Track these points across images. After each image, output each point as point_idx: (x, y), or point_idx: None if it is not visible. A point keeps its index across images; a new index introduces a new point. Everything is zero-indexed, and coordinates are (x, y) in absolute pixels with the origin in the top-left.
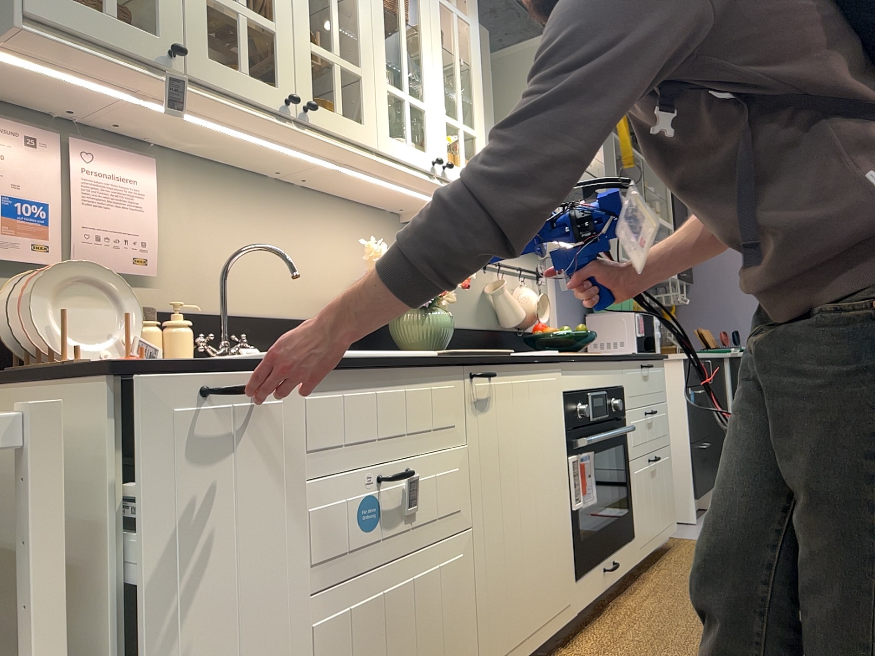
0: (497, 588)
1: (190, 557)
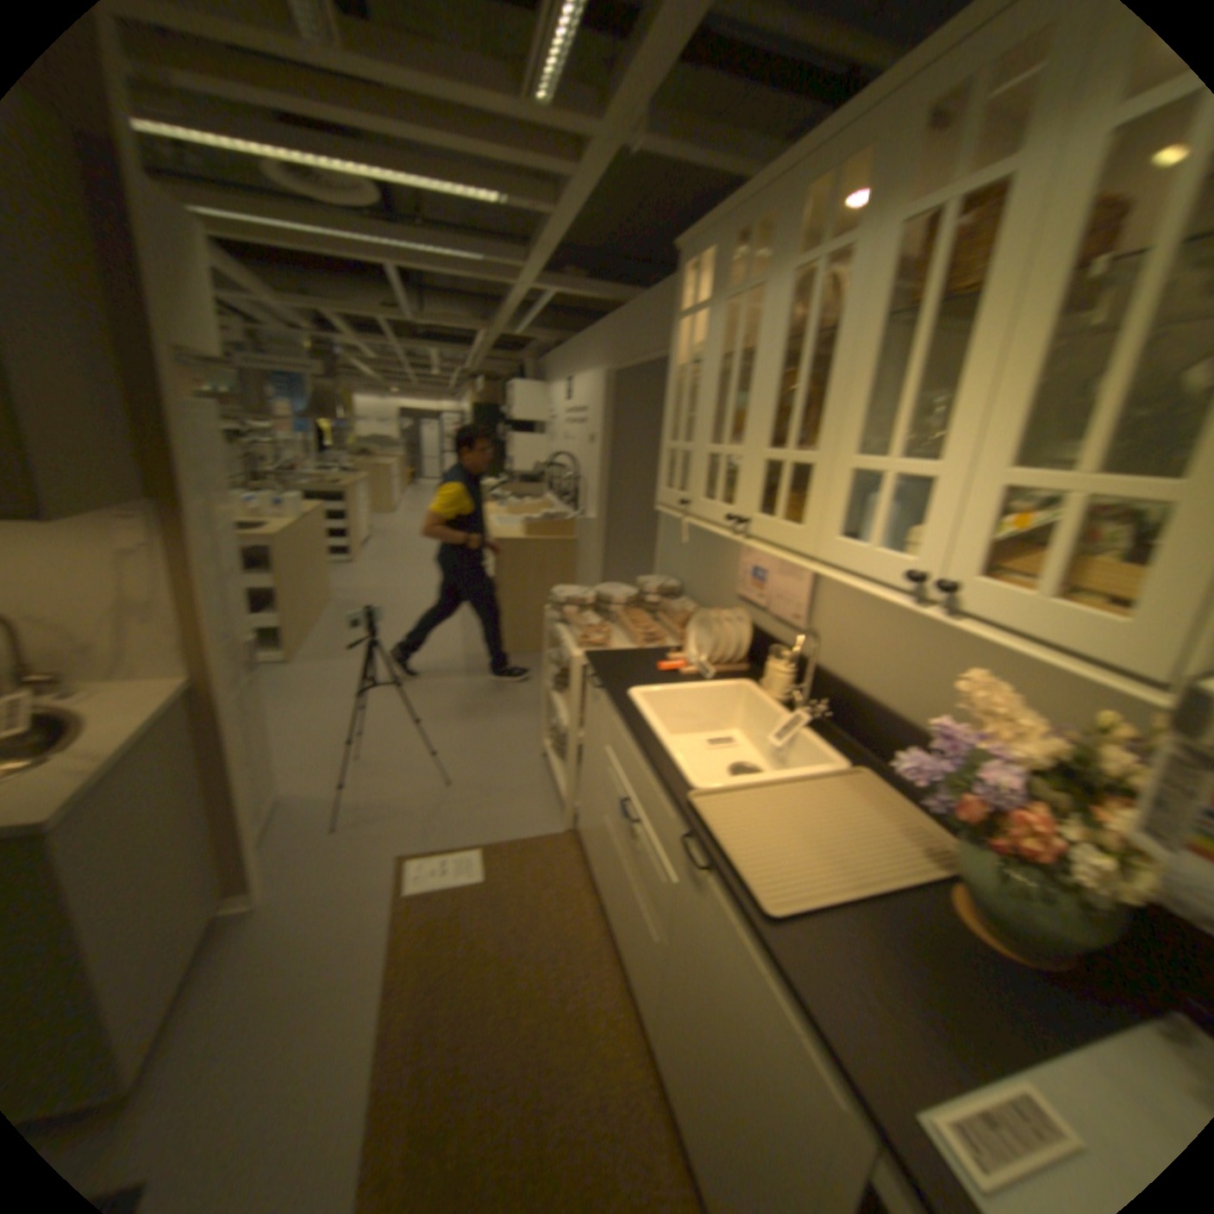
0: (678, 1041)
1: (590, 739)
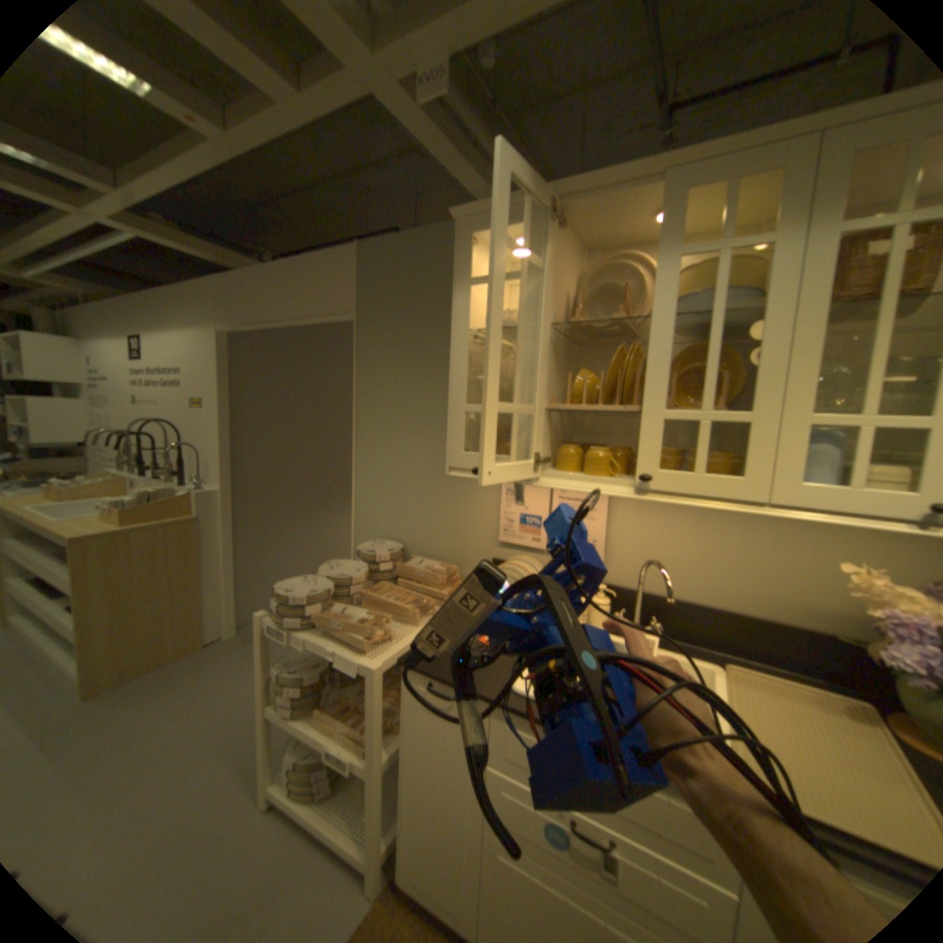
0: None
1: (433, 763)
